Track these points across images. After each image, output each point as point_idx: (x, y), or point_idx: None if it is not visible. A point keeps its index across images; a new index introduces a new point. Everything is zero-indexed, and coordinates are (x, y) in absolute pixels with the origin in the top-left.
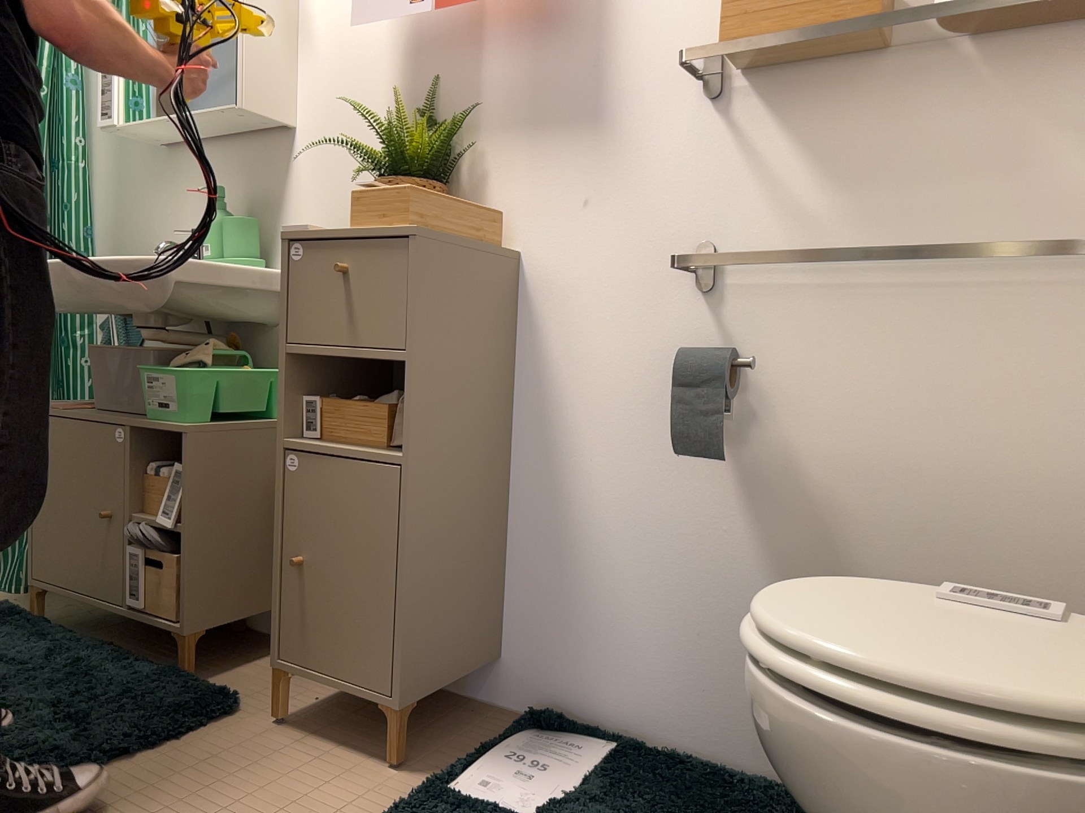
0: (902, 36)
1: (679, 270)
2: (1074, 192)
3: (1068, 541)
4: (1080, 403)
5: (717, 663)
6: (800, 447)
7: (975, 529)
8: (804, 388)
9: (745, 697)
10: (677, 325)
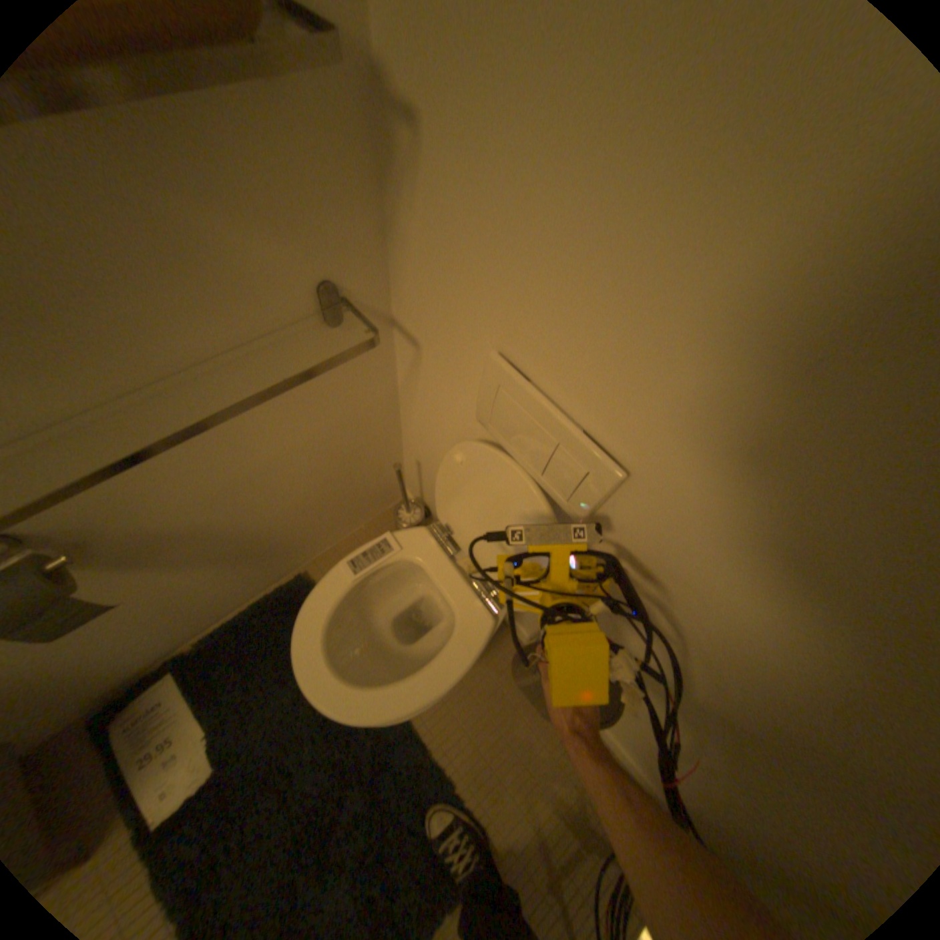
0: None
1: None
2: (263, 264)
3: (342, 449)
4: (325, 396)
5: (190, 609)
6: (152, 525)
7: (297, 475)
8: (117, 502)
9: (219, 599)
10: None
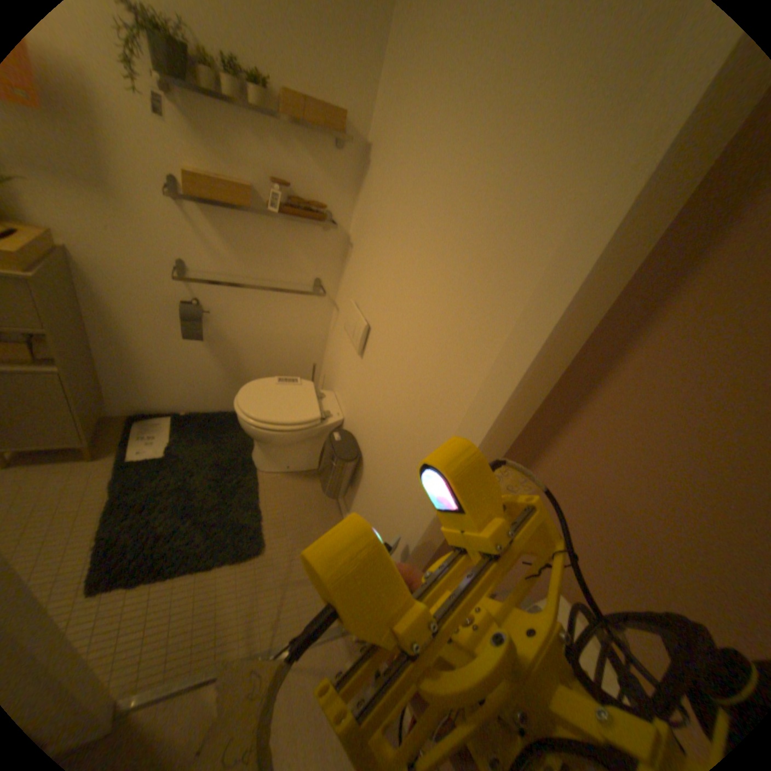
0: (258, 201)
1: (170, 268)
2: (305, 267)
3: (298, 350)
4: (303, 320)
5: (203, 390)
6: (226, 331)
7: (277, 349)
8: (227, 314)
9: (213, 396)
10: (171, 289)
